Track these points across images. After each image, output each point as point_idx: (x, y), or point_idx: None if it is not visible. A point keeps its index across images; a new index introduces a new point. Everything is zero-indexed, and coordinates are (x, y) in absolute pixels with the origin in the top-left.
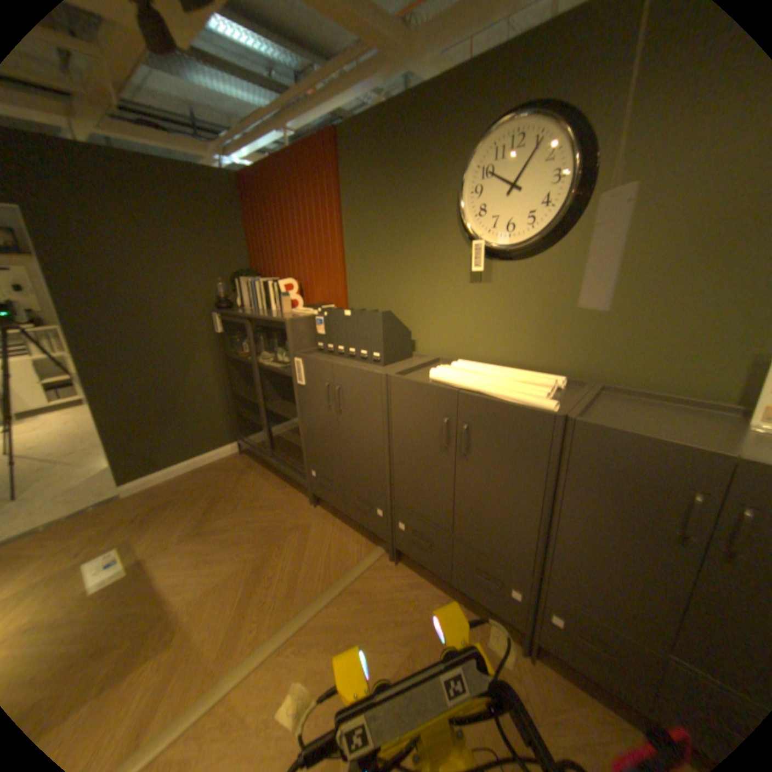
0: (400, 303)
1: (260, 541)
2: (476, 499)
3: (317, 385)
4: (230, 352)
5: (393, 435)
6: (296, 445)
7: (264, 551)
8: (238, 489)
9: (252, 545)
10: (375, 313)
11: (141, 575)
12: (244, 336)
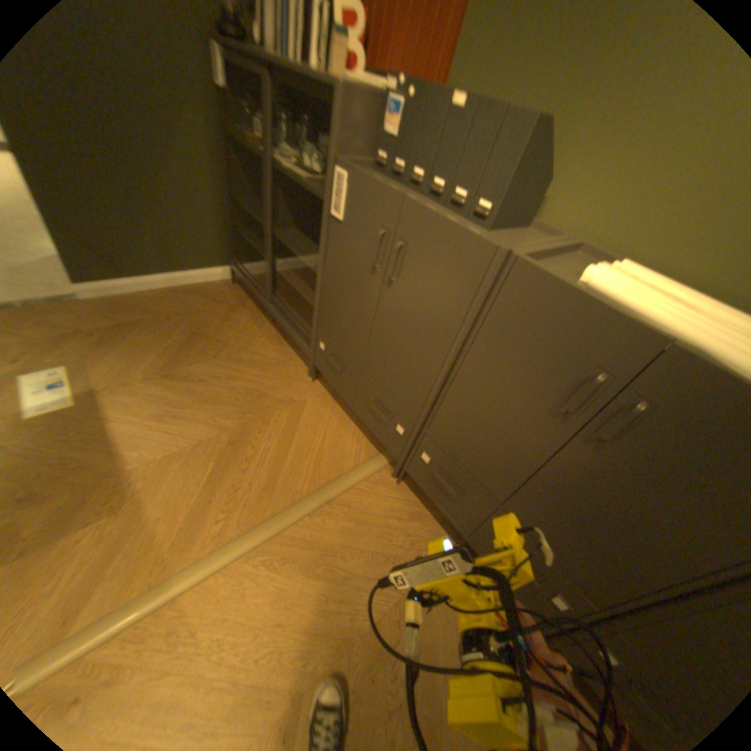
0: (553, 107)
1: (241, 407)
2: (574, 497)
3: (361, 225)
4: (230, 127)
5: (466, 350)
6: (301, 293)
7: (244, 421)
8: (222, 329)
9: (231, 409)
10: (521, 109)
11: (89, 411)
12: (254, 103)
